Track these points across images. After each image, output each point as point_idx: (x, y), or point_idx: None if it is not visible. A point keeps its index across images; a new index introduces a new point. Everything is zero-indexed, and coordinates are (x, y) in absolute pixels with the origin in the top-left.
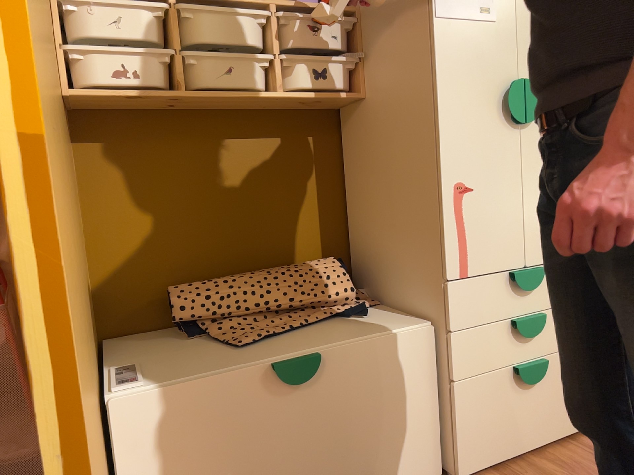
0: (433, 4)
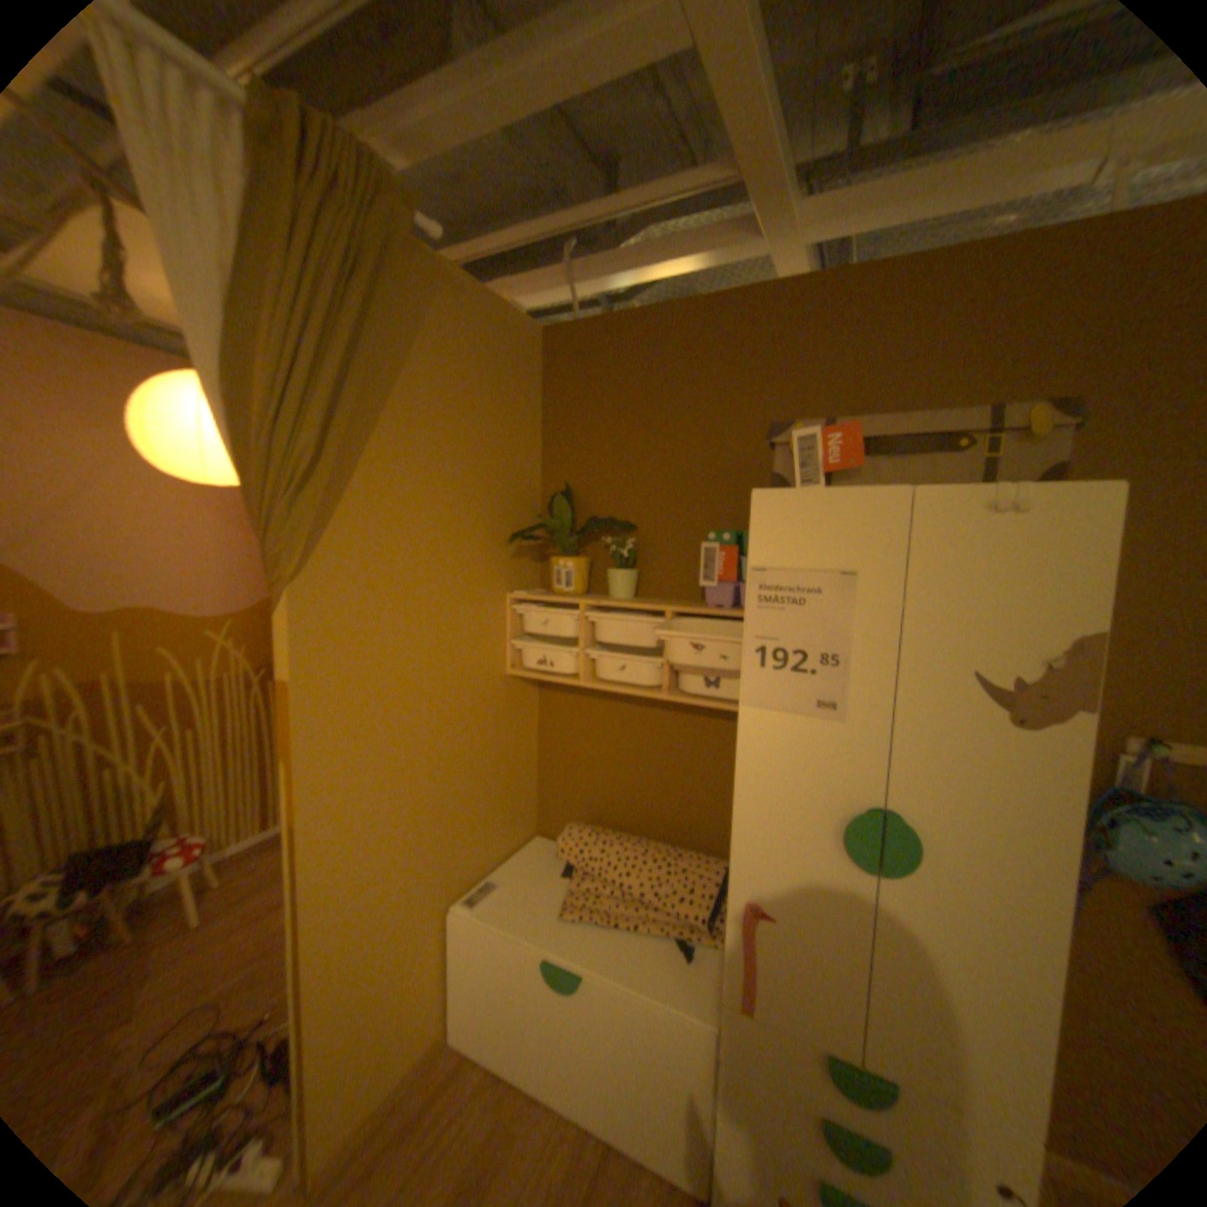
0: (743, 688)
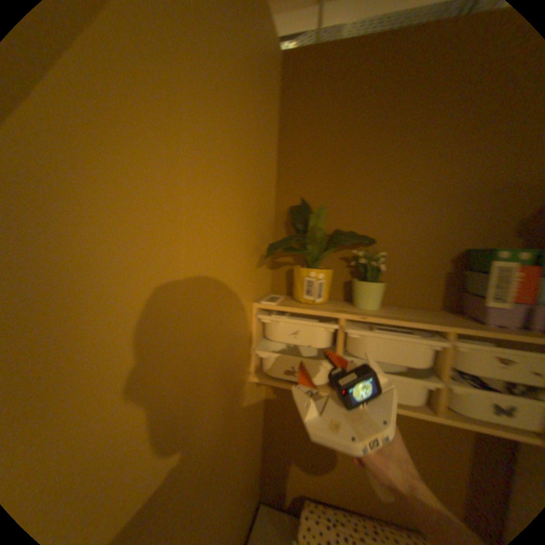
0: None
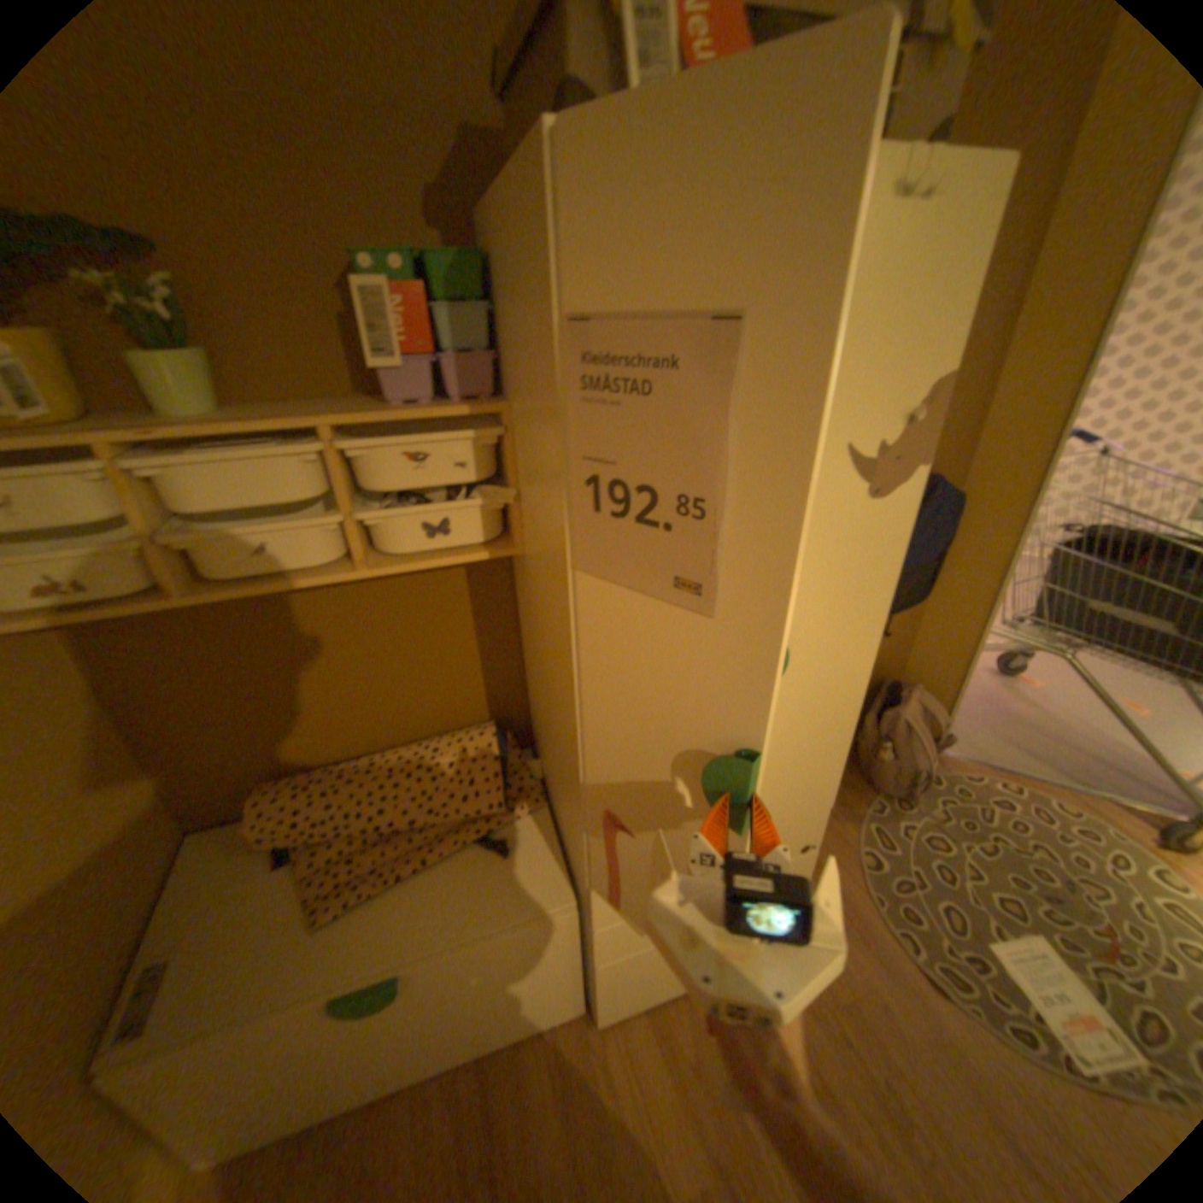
0: (576, 542)
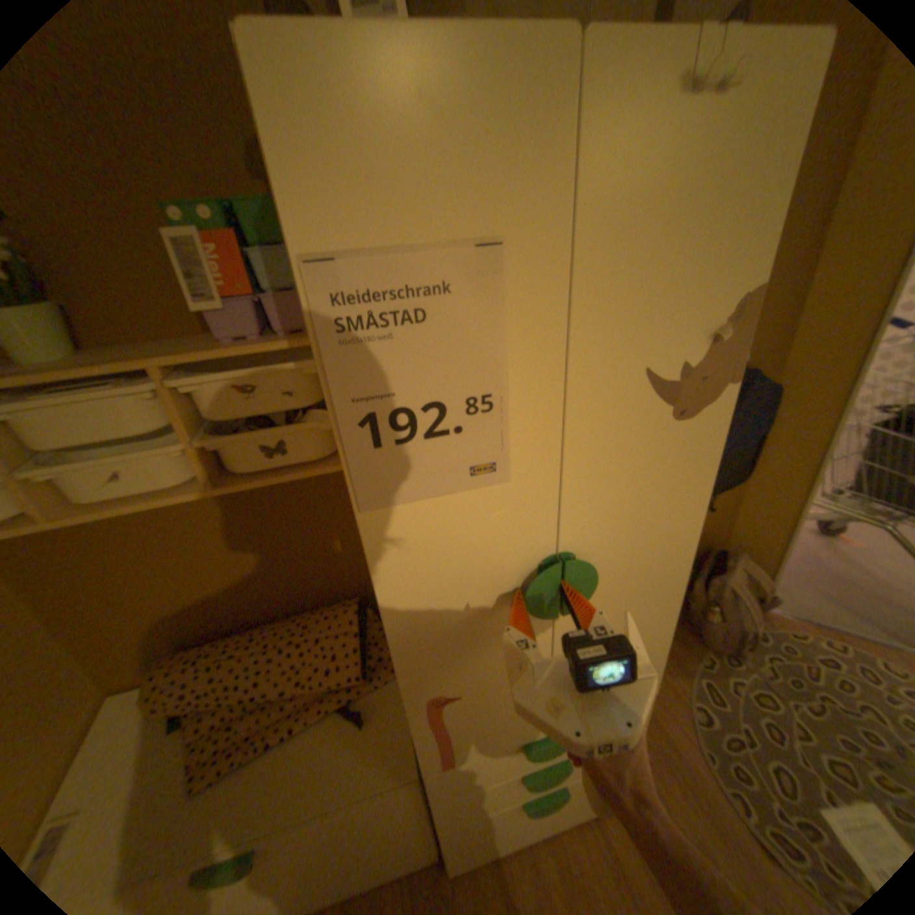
0: (353, 486)
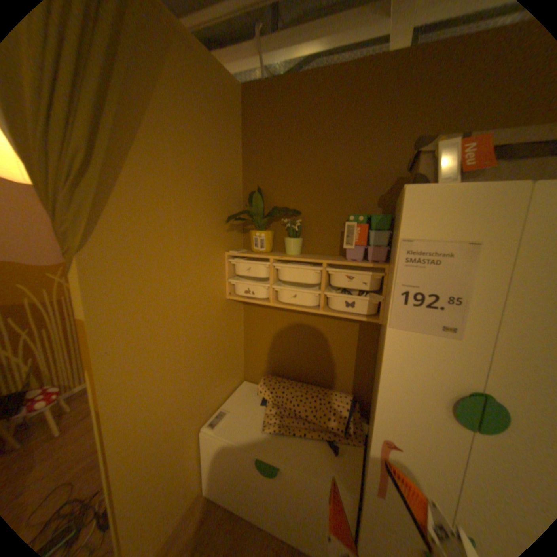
0: (390, 316)
